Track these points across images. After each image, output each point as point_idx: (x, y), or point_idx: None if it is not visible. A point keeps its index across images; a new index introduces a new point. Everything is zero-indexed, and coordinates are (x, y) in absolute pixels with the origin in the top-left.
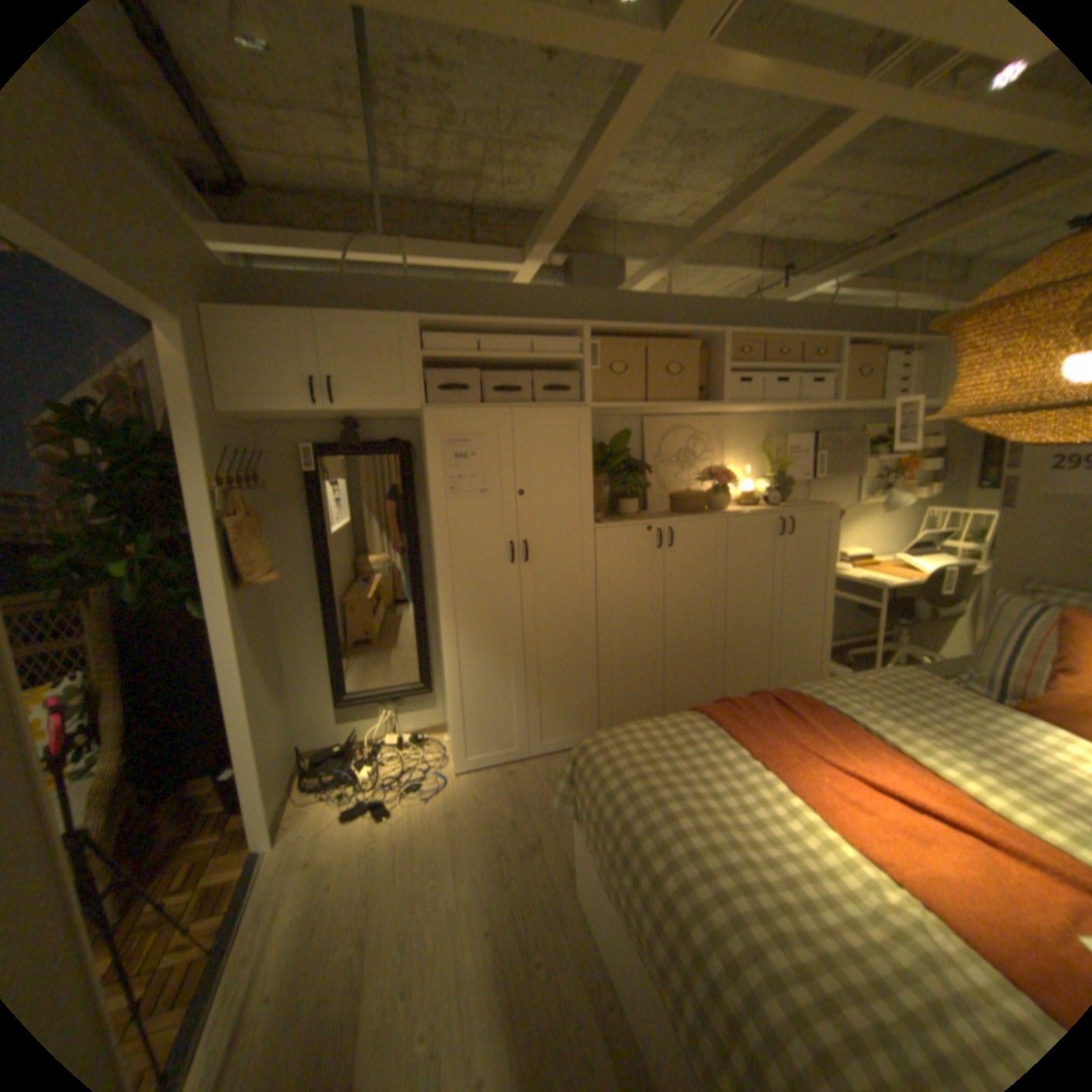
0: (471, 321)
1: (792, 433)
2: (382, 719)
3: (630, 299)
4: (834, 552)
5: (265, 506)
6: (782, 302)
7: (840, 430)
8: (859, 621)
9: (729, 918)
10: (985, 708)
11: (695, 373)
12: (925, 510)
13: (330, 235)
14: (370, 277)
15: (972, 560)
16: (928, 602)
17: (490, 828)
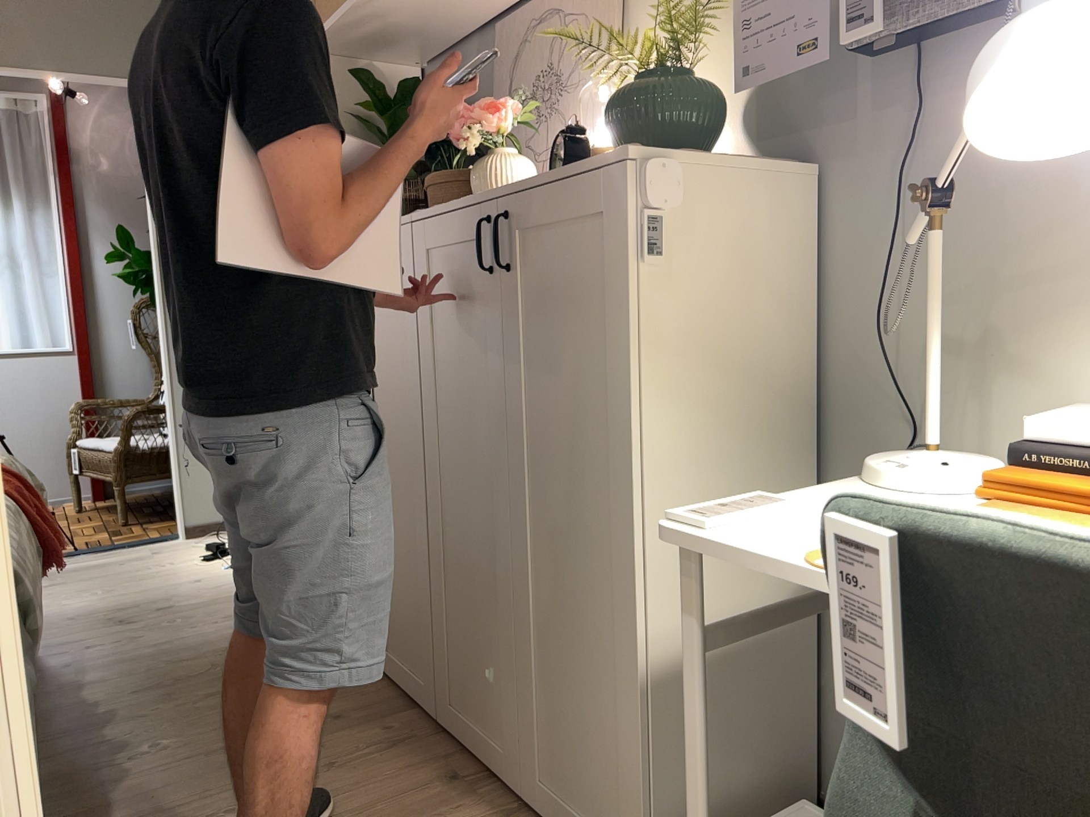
0: None
1: None
2: None
3: None
4: (627, 347)
5: None
6: None
7: None
8: None
9: None
10: None
11: None
12: None
13: None
14: None
15: None
16: None
17: (166, 599)
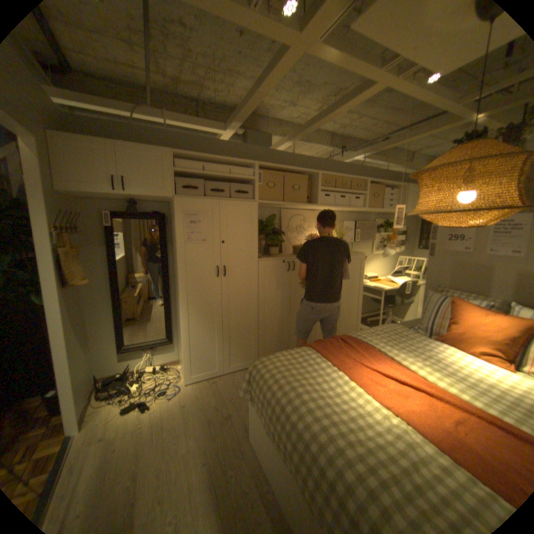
0: (200, 155)
1: (346, 220)
2: (145, 358)
3: (276, 153)
4: (363, 274)
5: (80, 243)
6: (342, 162)
7: (365, 221)
8: (371, 306)
9: (328, 437)
10: (425, 339)
11: (305, 190)
12: (398, 257)
13: (124, 103)
14: (146, 128)
15: (416, 279)
16: (399, 297)
17: (204, 411)
